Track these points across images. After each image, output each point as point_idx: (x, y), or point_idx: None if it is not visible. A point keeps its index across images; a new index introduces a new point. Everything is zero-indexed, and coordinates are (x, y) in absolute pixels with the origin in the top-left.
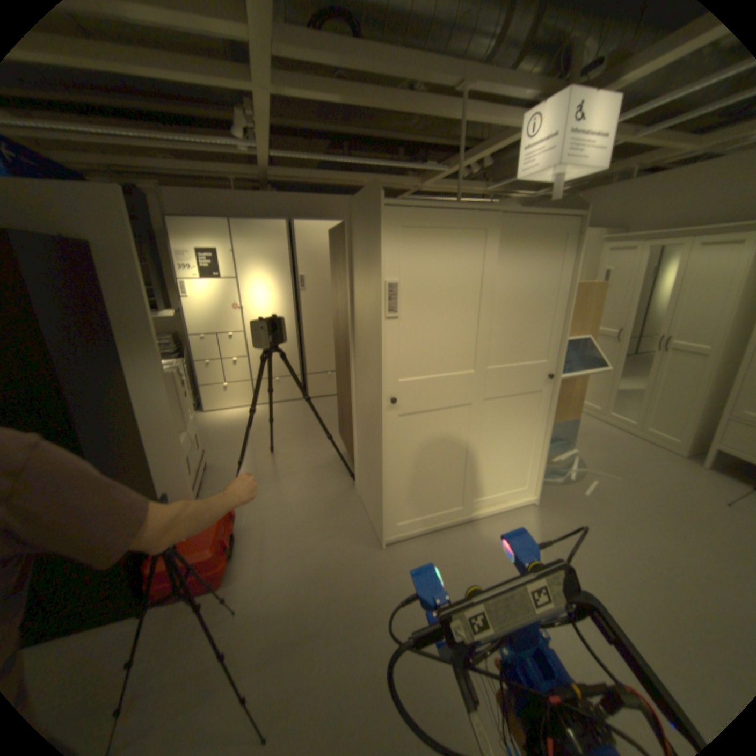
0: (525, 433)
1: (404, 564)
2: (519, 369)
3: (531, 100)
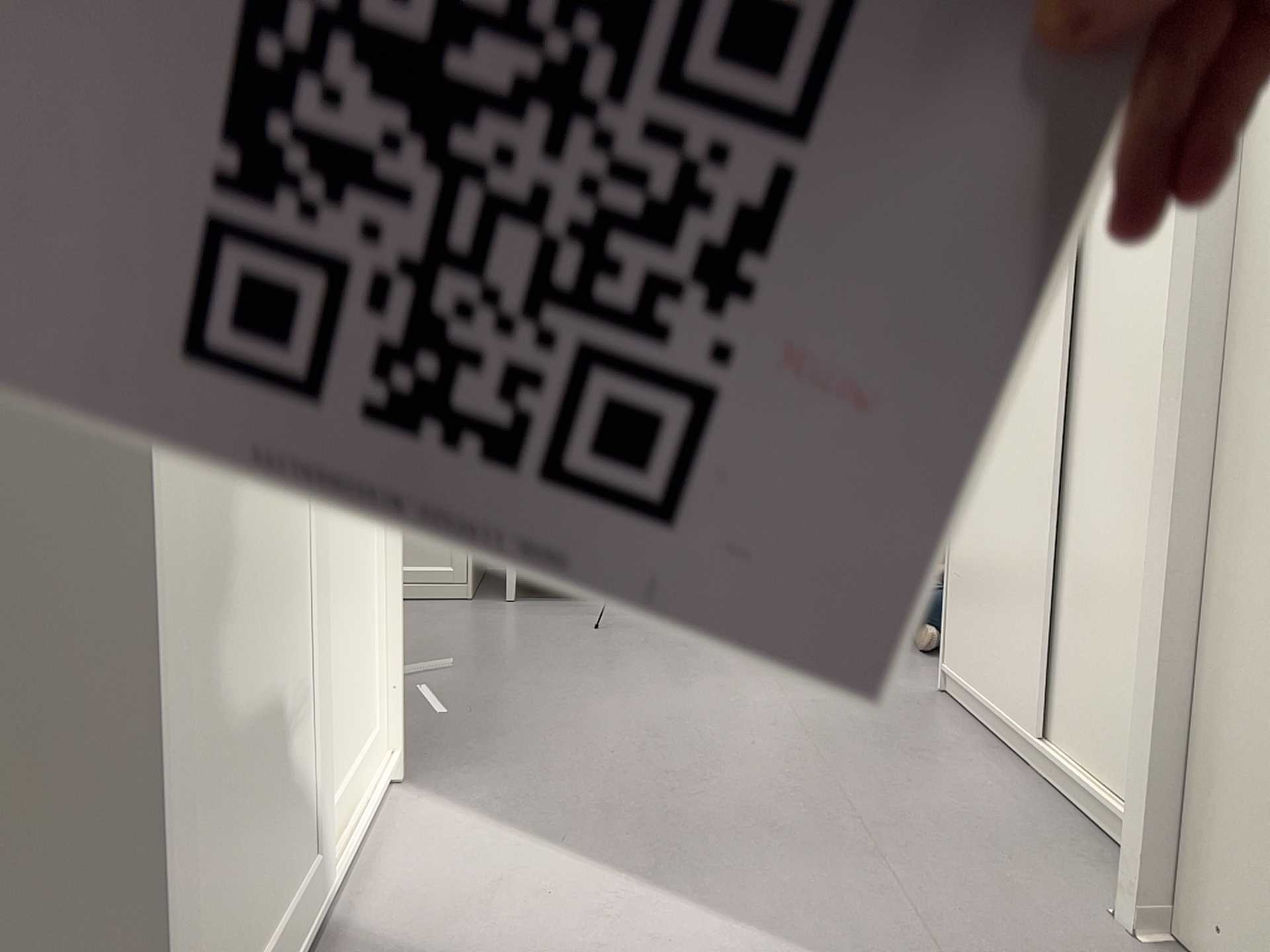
0: (357, 533)
1: None
2: None
3: None
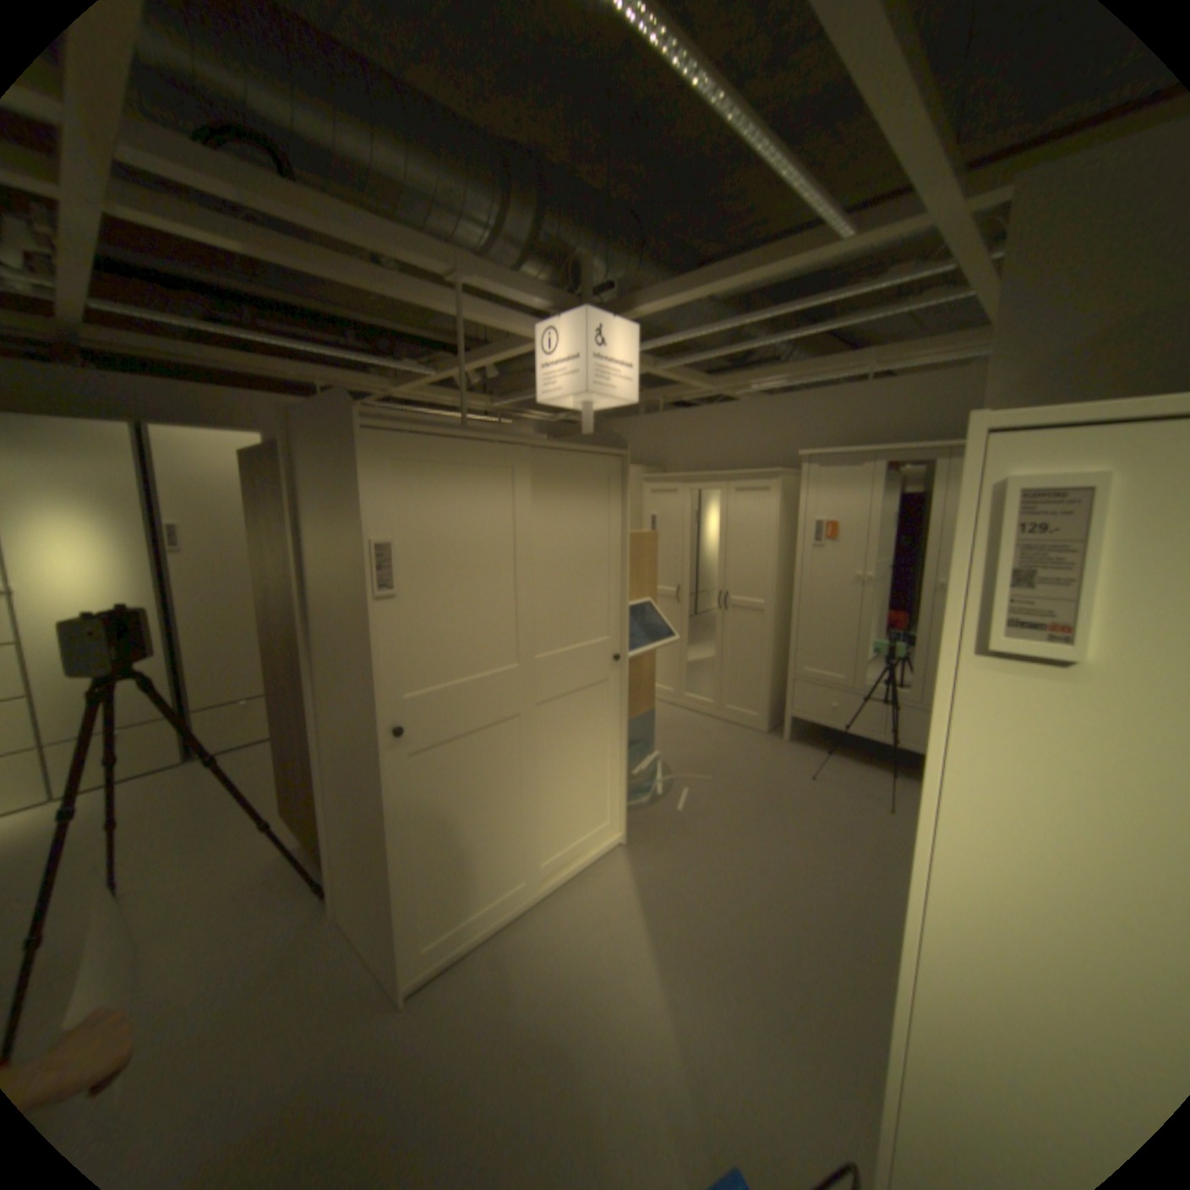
0: (595, 742)
1: (442, 1021)
2: (576, 652)
3: (542, 312)
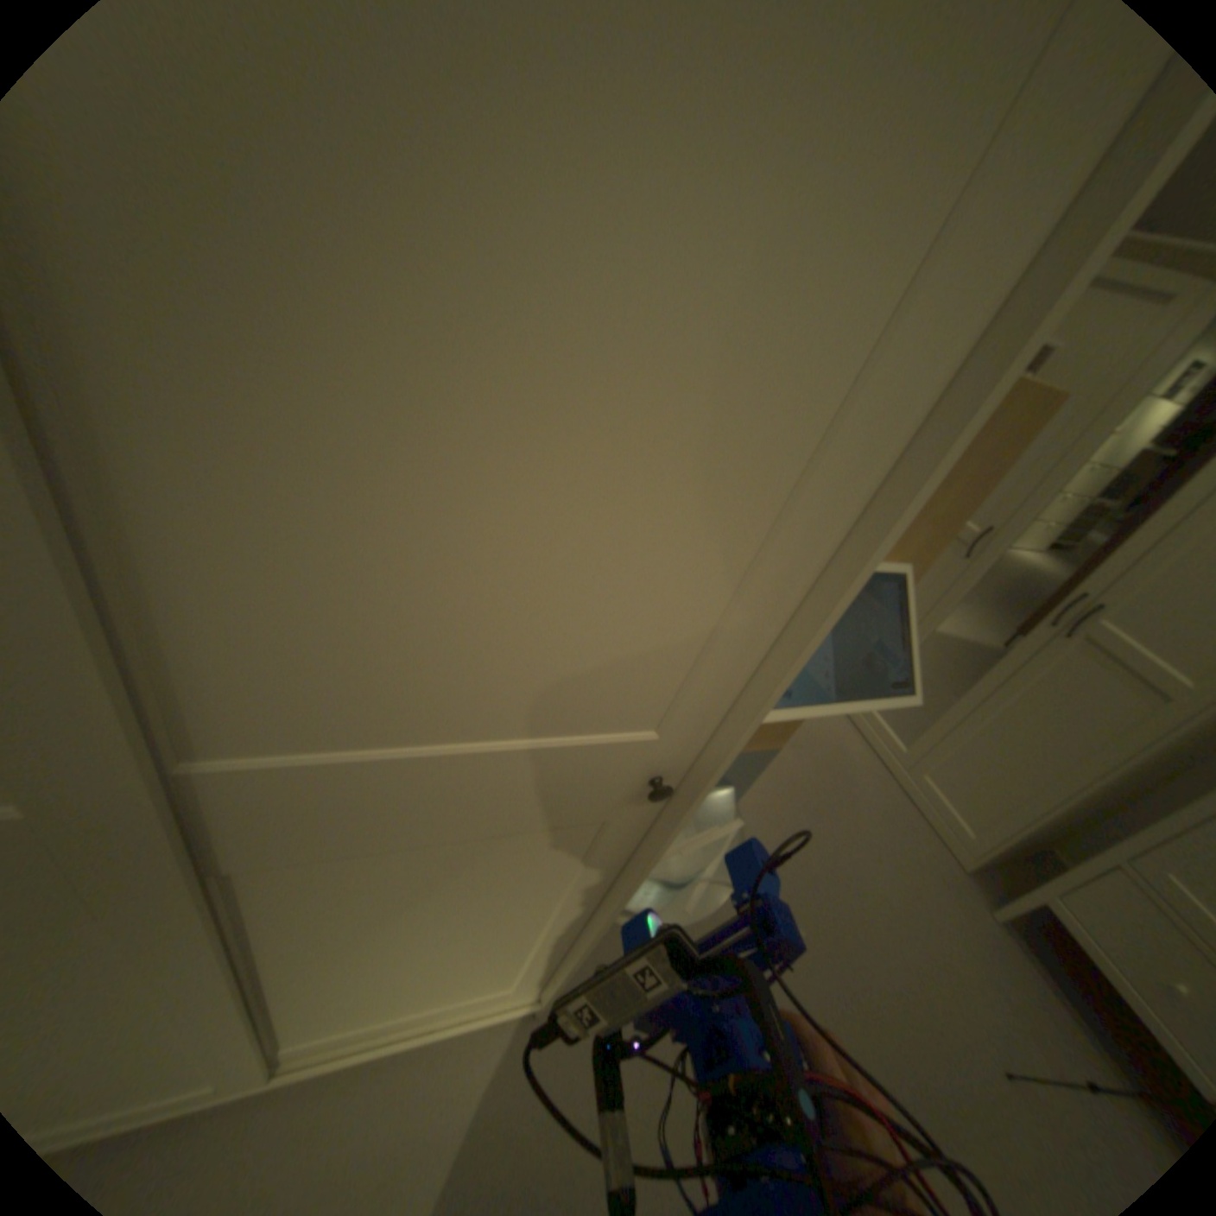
0: (509, 910)
1: None
2: (477, 759)
3: None
